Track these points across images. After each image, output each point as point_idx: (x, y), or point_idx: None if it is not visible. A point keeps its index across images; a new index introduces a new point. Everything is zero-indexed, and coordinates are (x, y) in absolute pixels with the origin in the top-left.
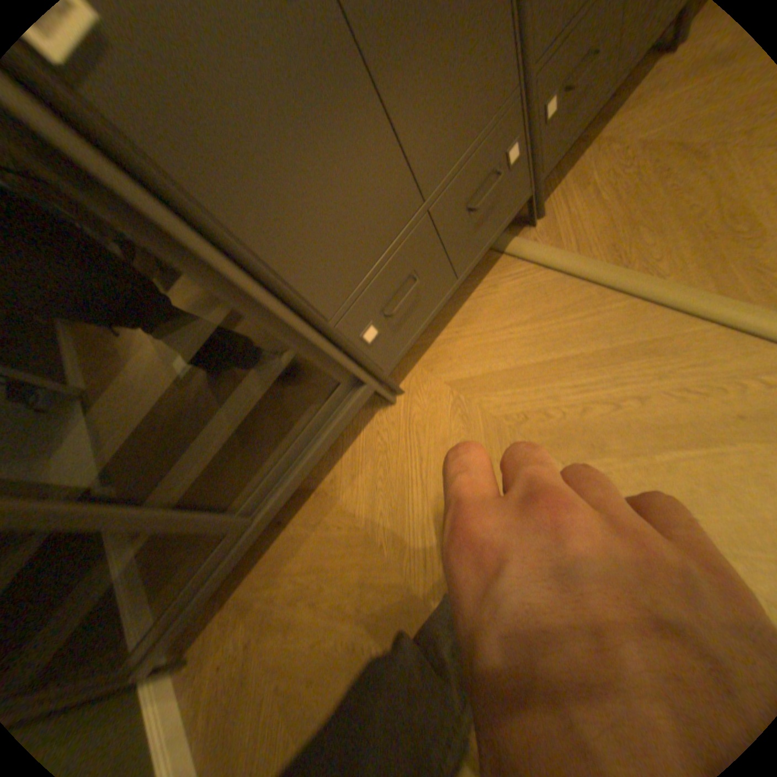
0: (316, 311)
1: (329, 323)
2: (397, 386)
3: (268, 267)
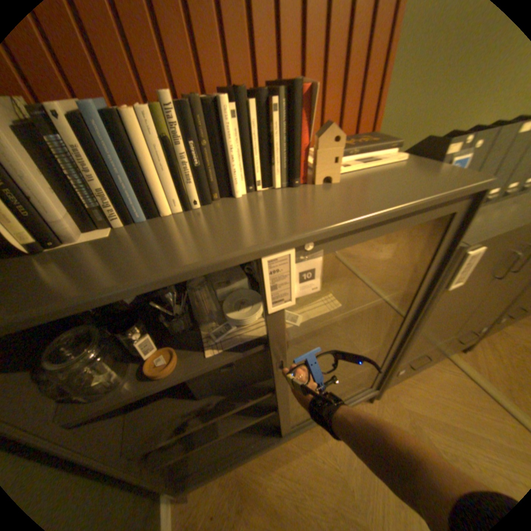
0: (406, 359)
1: (403, 364)
2: (382, 397)
3: (416, 341)
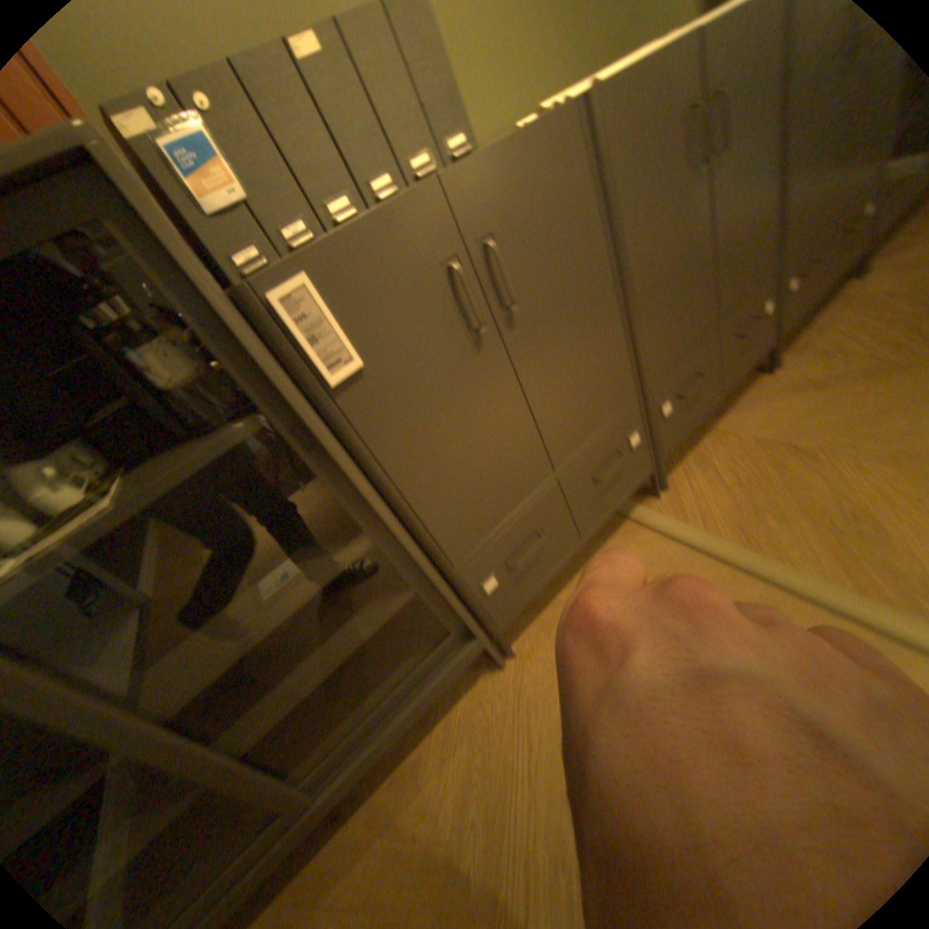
0: (445, 553)
1: (454, 566)
2: (508, 646)
3: (416, 512)
